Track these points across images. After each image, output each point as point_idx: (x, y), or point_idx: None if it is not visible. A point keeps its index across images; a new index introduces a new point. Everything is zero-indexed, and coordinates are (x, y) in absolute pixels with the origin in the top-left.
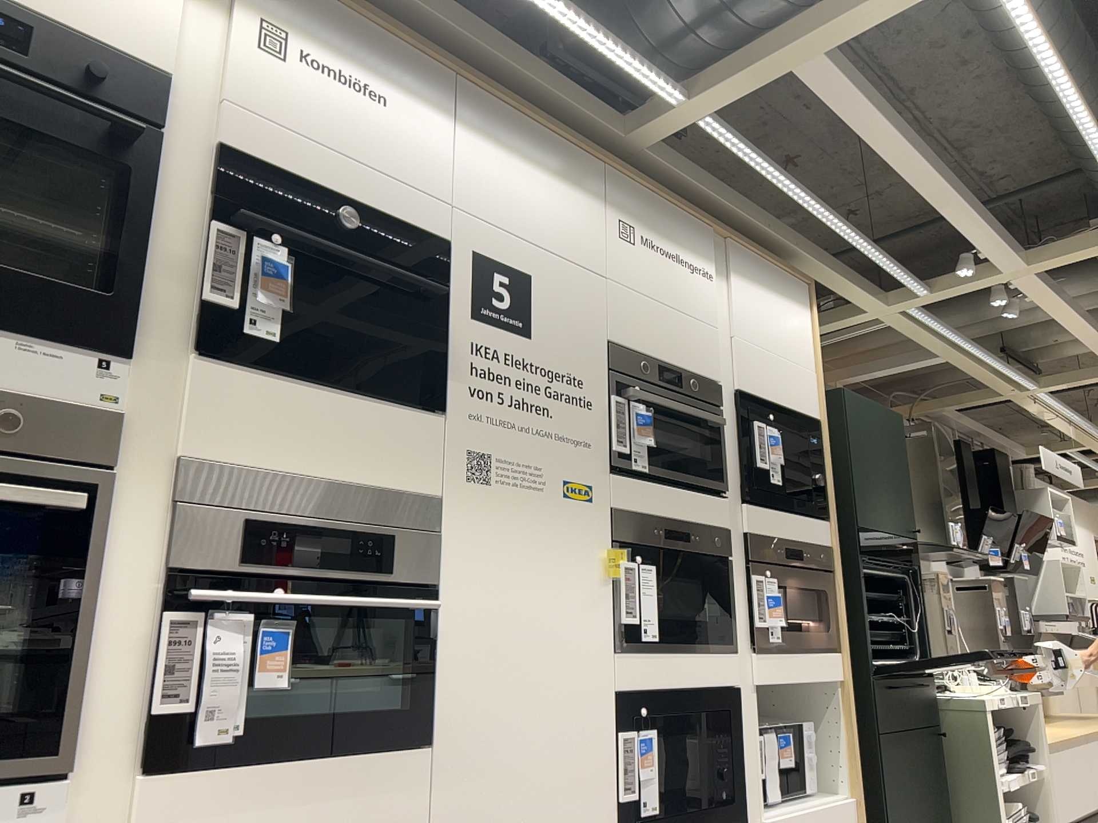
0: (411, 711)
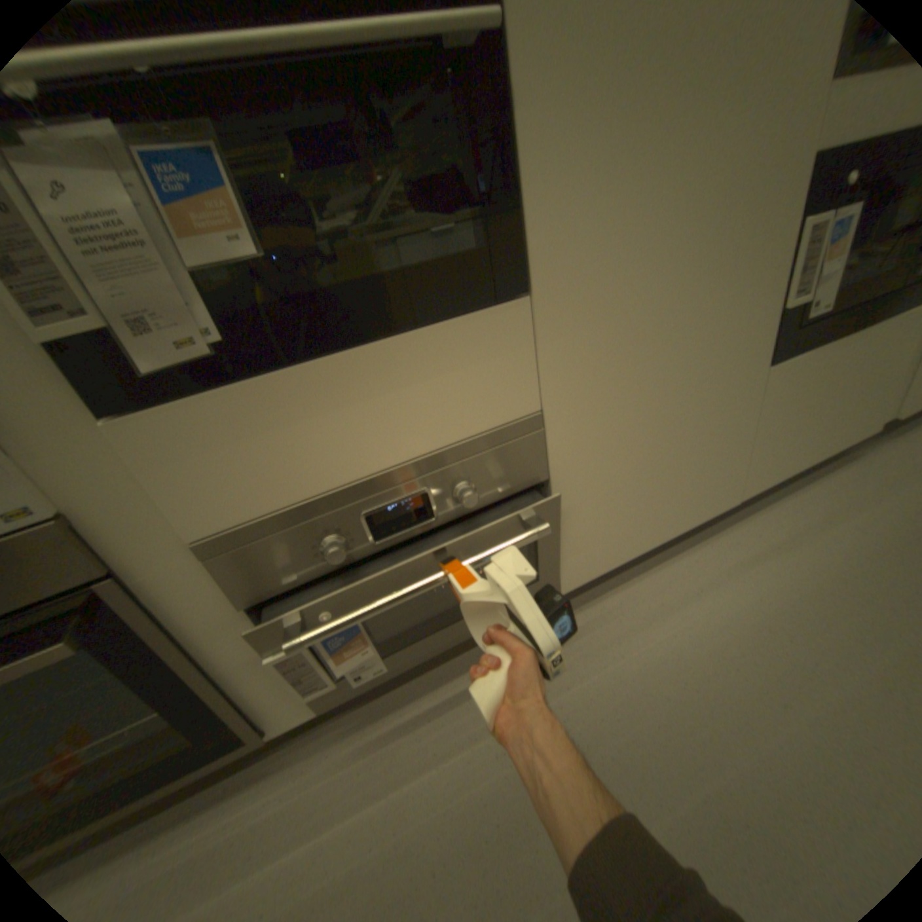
0: (489, 246)
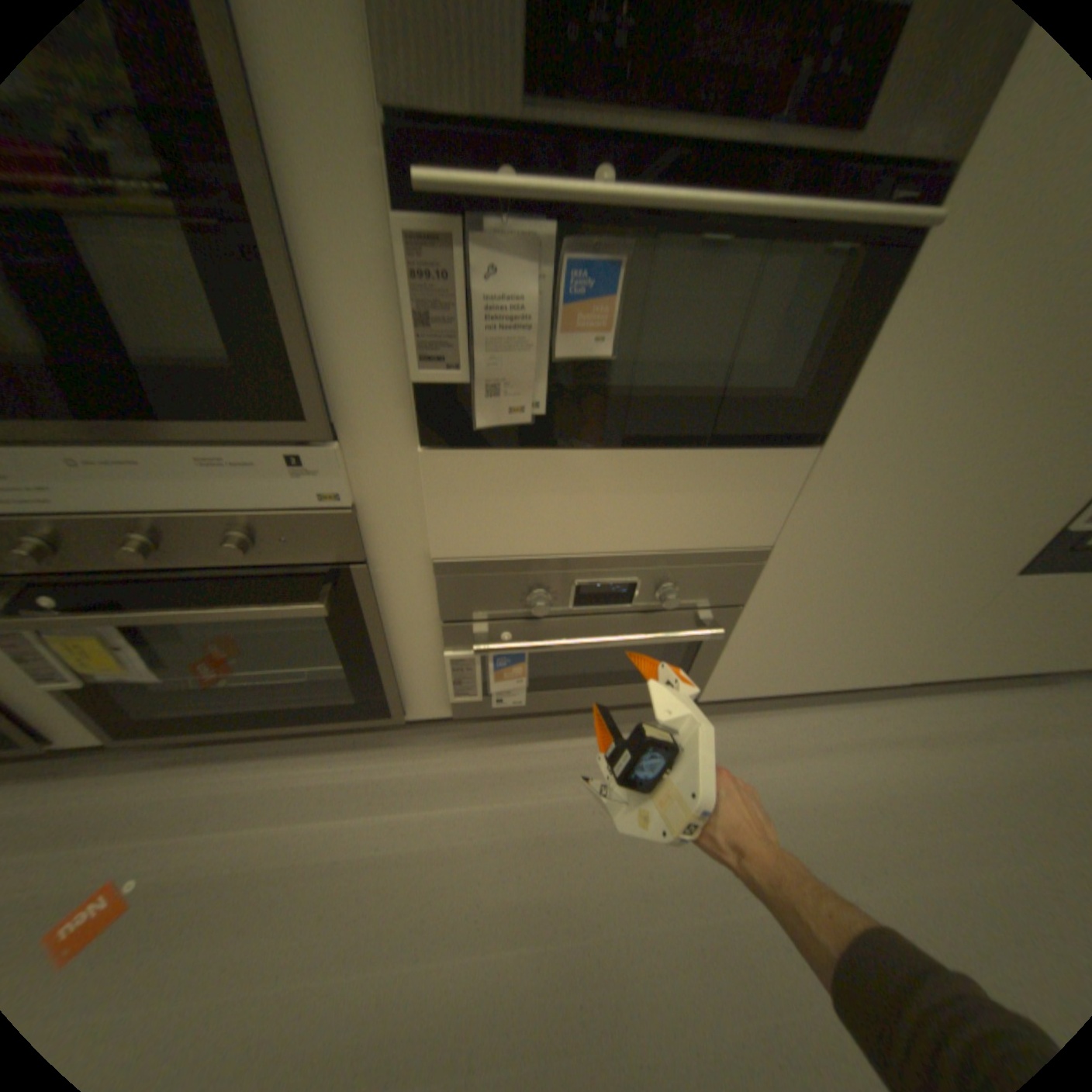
0: (806, 393)
